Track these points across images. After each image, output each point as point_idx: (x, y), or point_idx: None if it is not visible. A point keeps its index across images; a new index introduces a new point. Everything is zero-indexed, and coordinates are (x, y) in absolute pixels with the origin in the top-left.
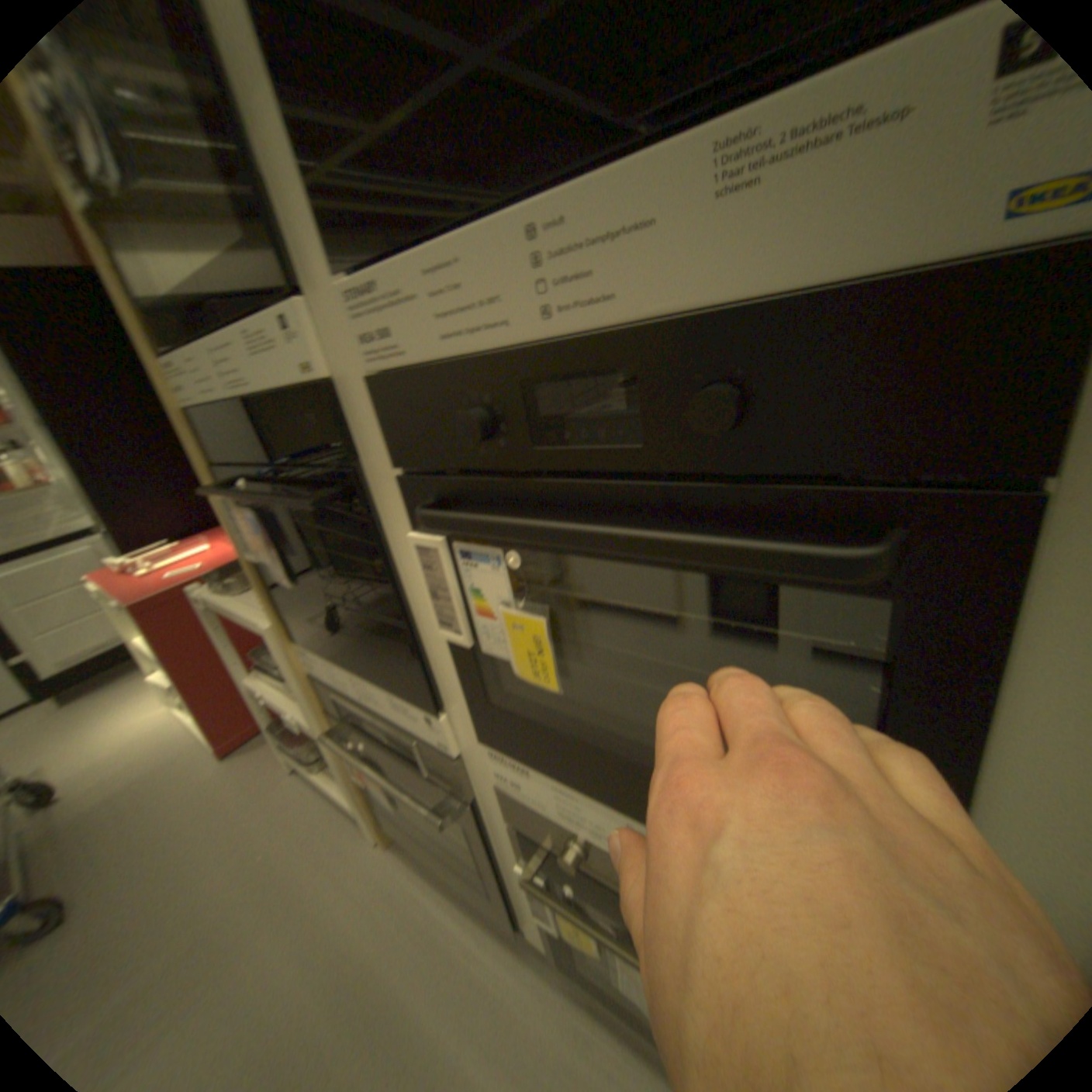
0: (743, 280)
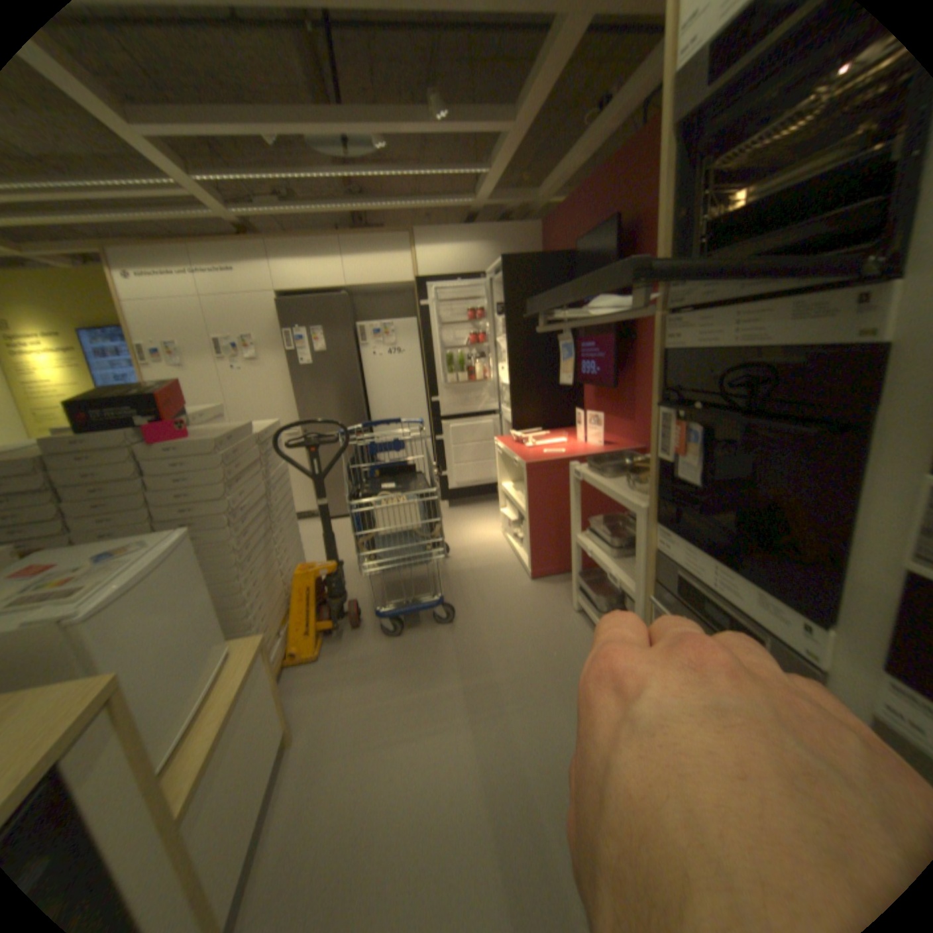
0: None
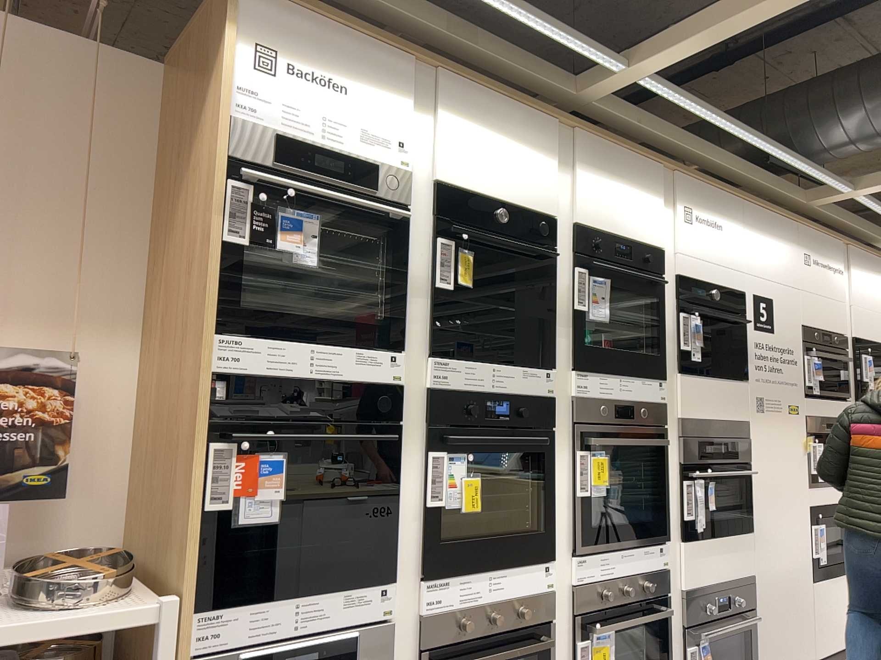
0: (522, 388)
